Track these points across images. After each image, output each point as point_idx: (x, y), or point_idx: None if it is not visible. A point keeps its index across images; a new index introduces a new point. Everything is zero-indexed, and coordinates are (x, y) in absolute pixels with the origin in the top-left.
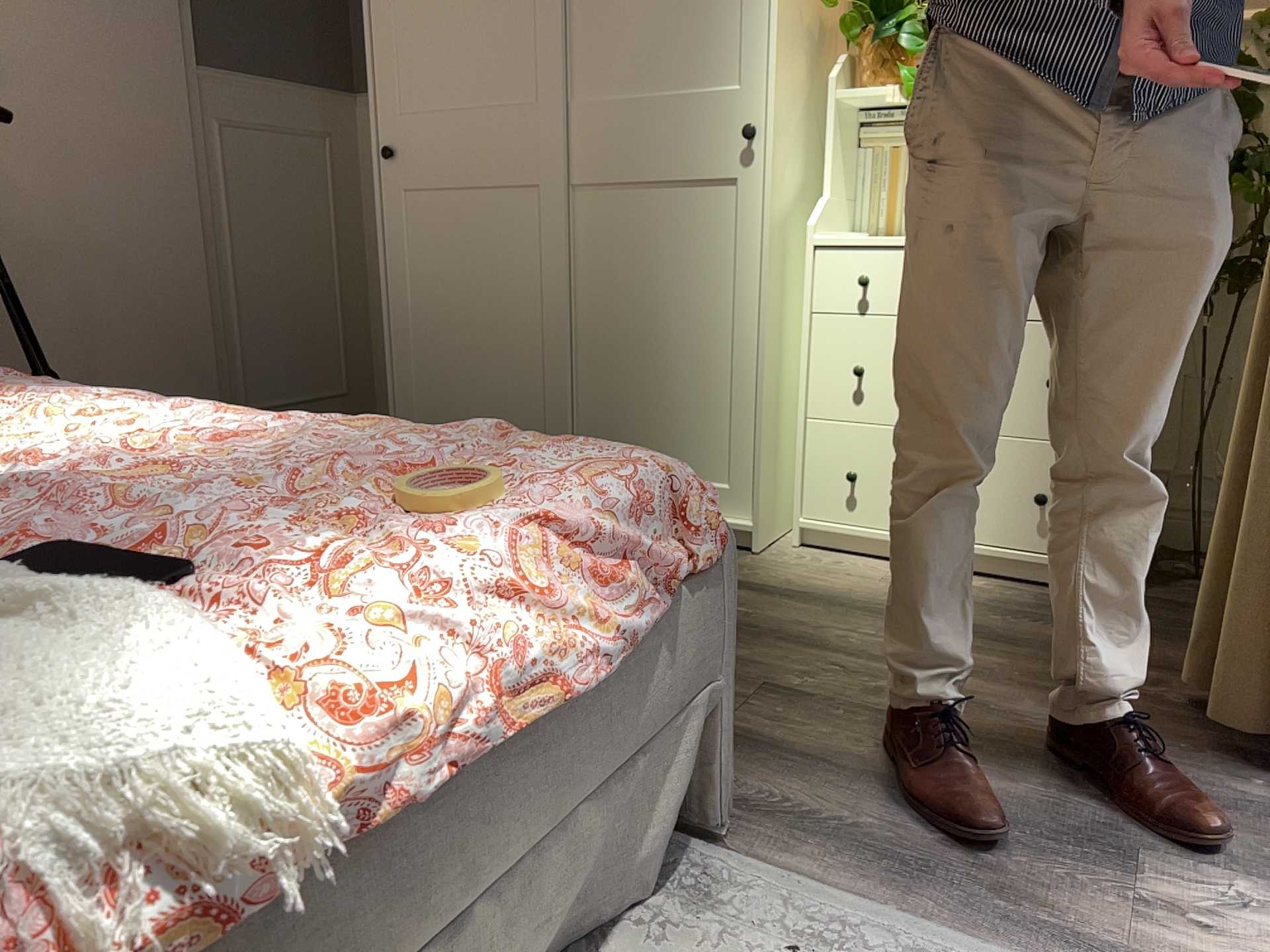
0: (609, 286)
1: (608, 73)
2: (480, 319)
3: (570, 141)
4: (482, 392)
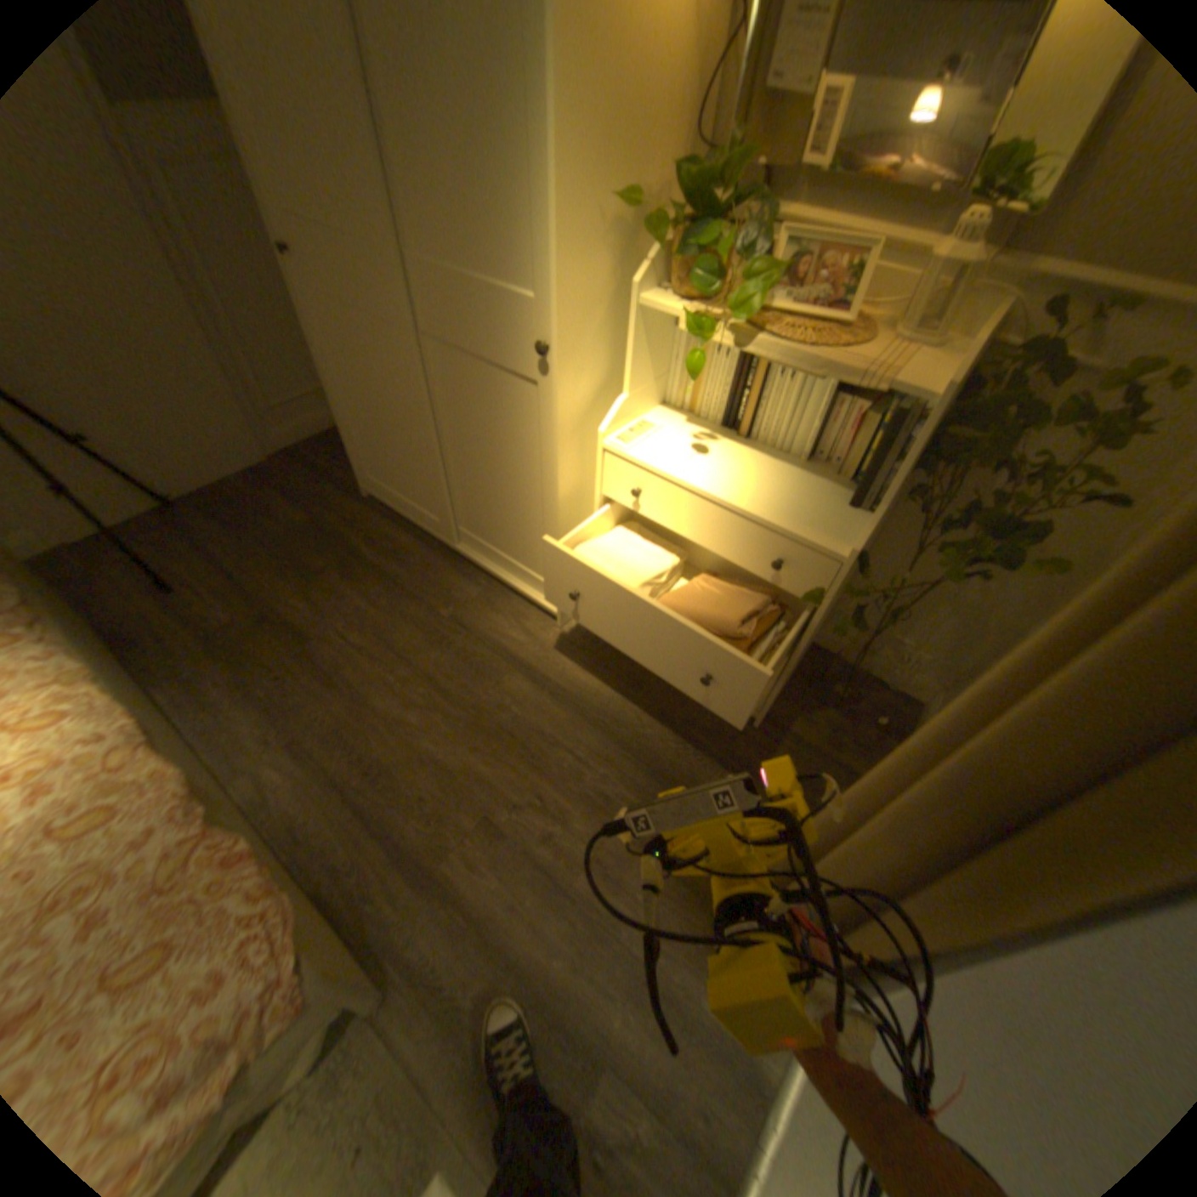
0: (460, 422)
1: (430, 232)
2: (382, 410)
3: (411, 291)
4: (395, 459)
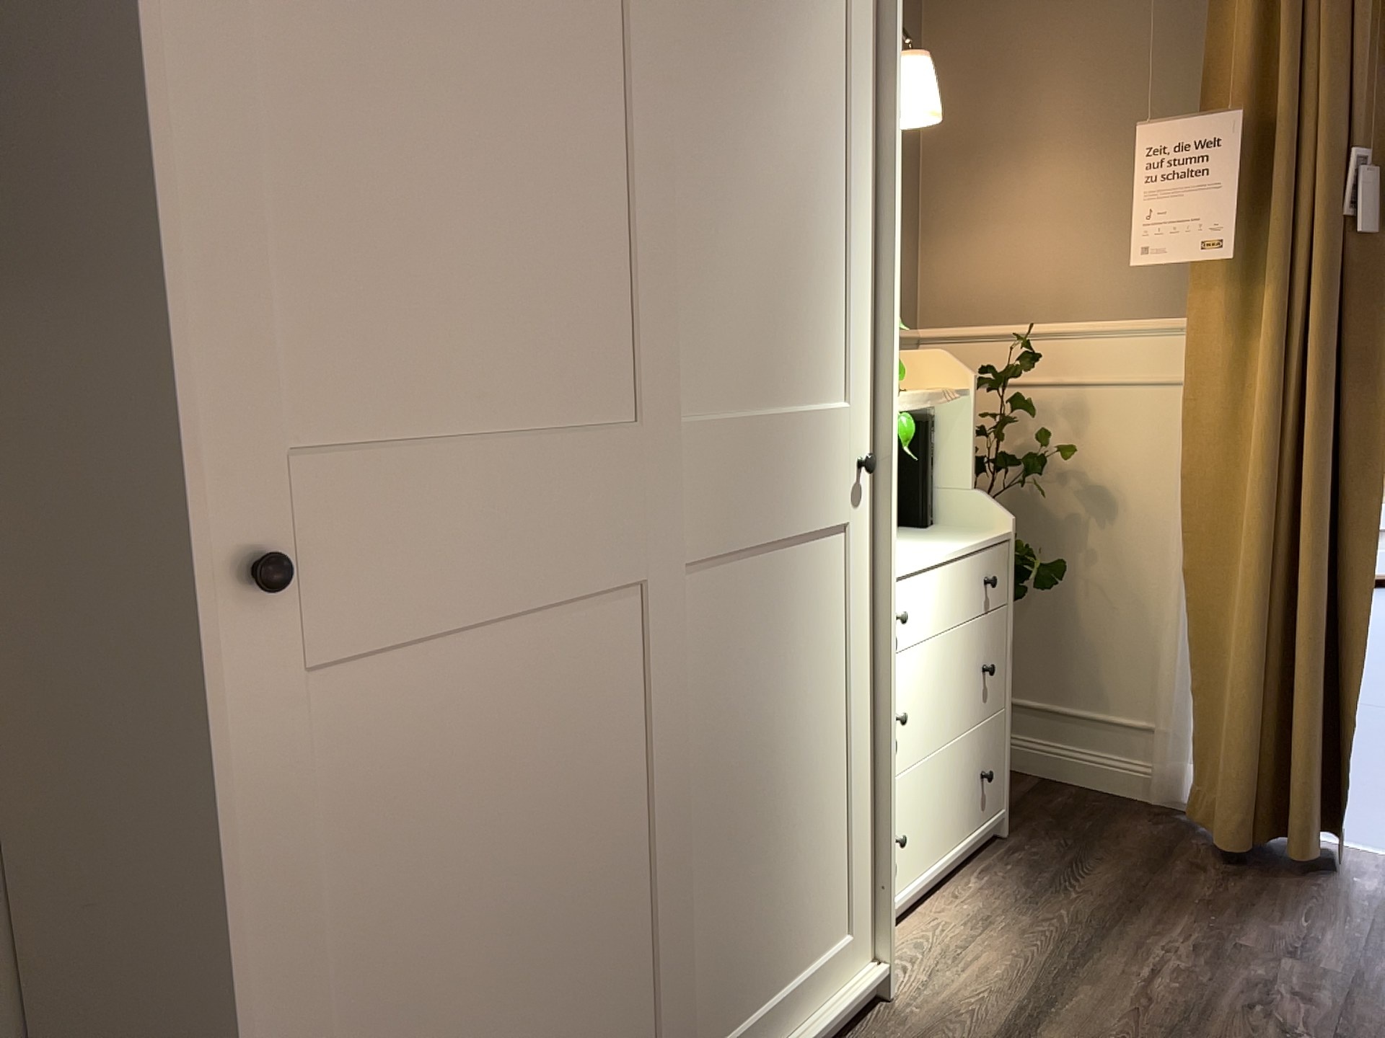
0: (721, 725)
1: (716, 370)
2: (523, 911)
3: (676, 487)
4: None
